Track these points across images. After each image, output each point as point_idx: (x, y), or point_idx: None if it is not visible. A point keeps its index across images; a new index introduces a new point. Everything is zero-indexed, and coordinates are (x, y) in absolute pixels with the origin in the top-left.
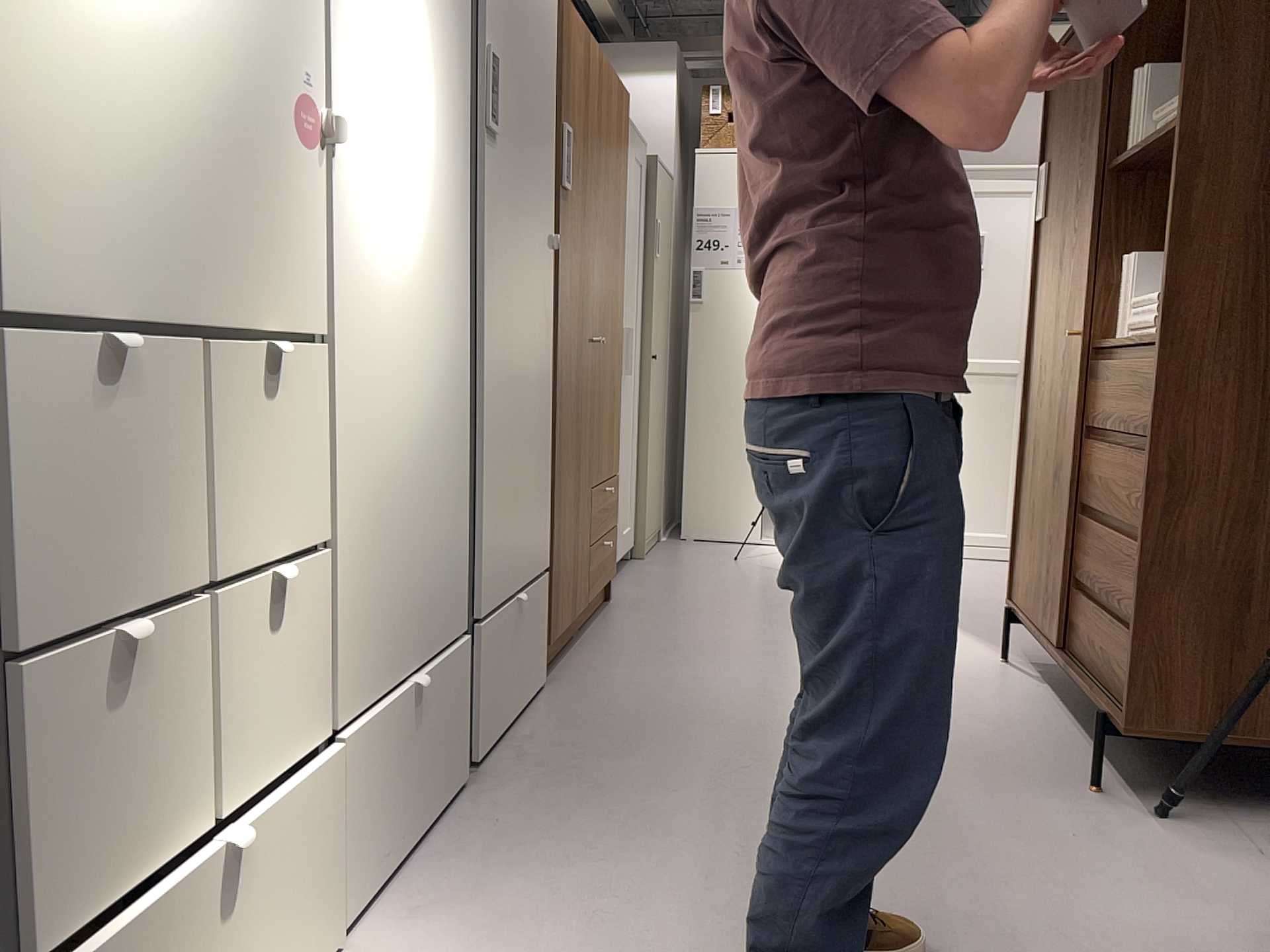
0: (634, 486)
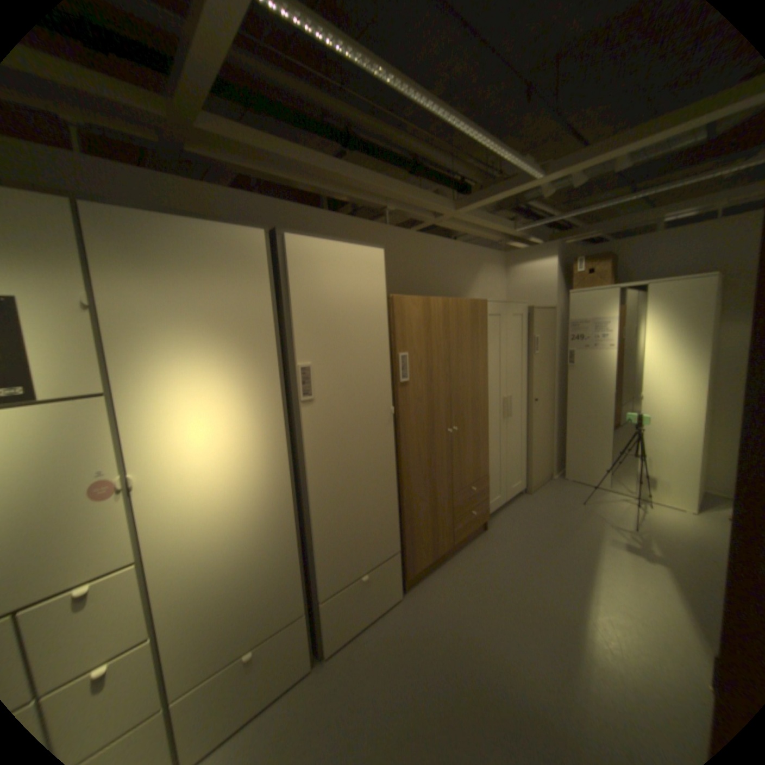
0: (525, 462)
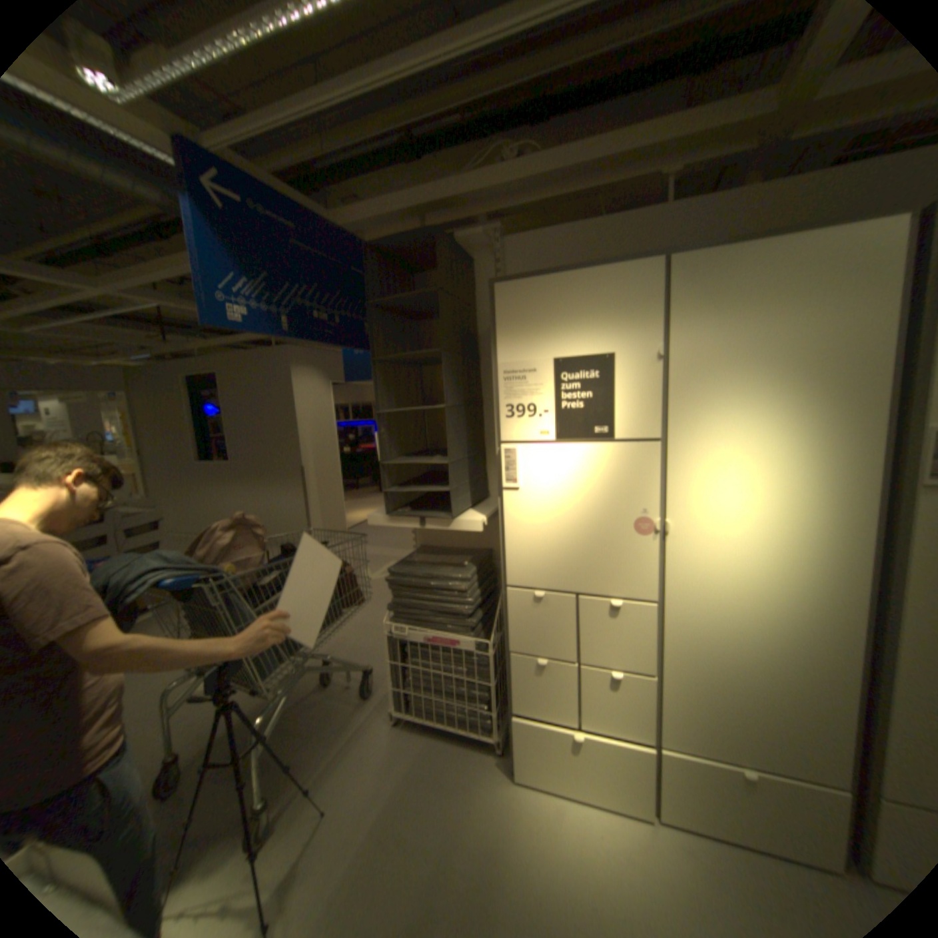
0: None
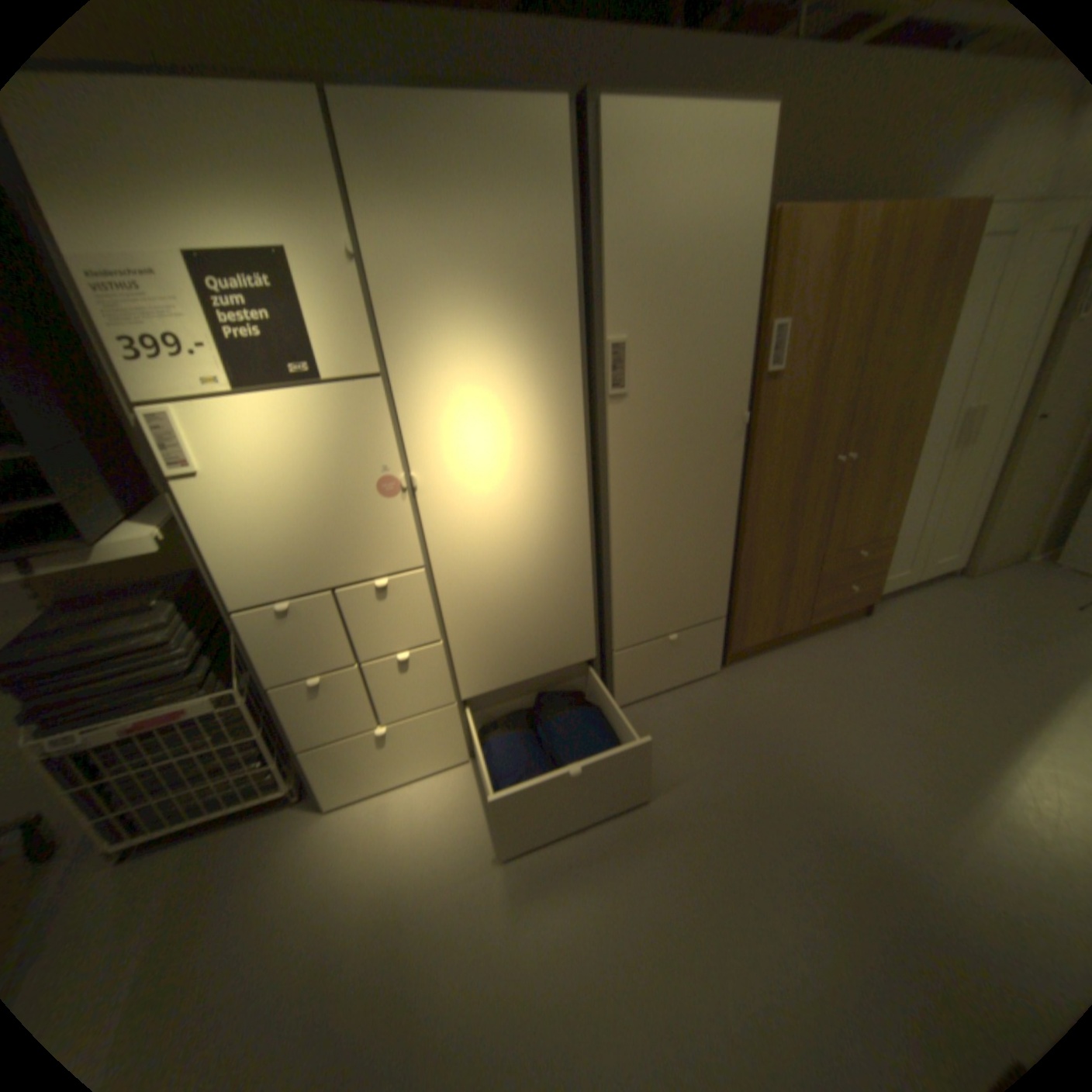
0: (978, 525)
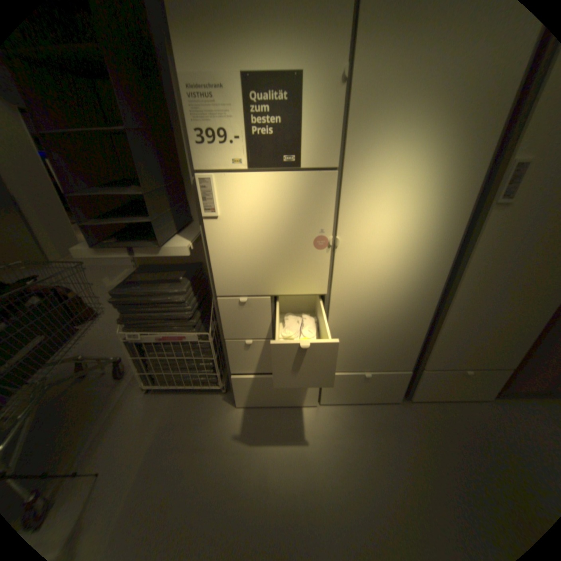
0: None
